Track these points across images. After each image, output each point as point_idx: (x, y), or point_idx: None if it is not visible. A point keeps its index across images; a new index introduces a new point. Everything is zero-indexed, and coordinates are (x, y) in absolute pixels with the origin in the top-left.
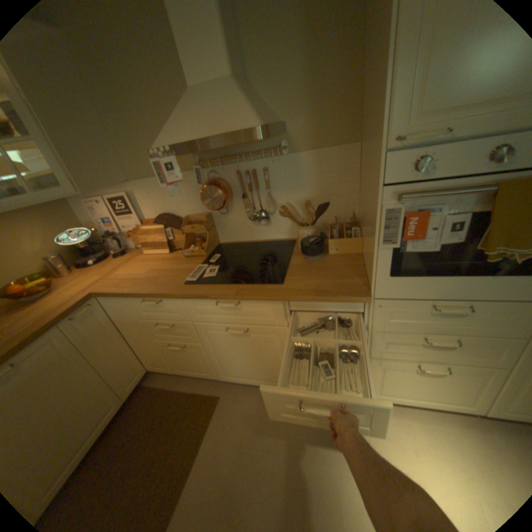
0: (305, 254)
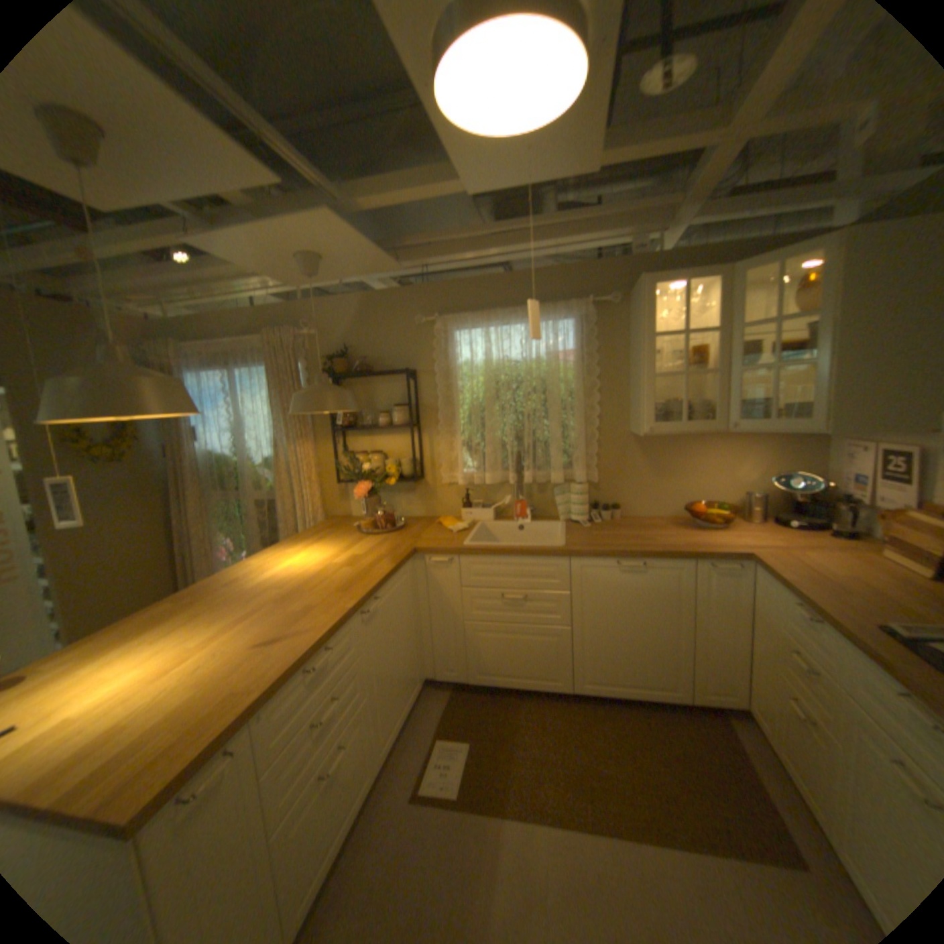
0: None
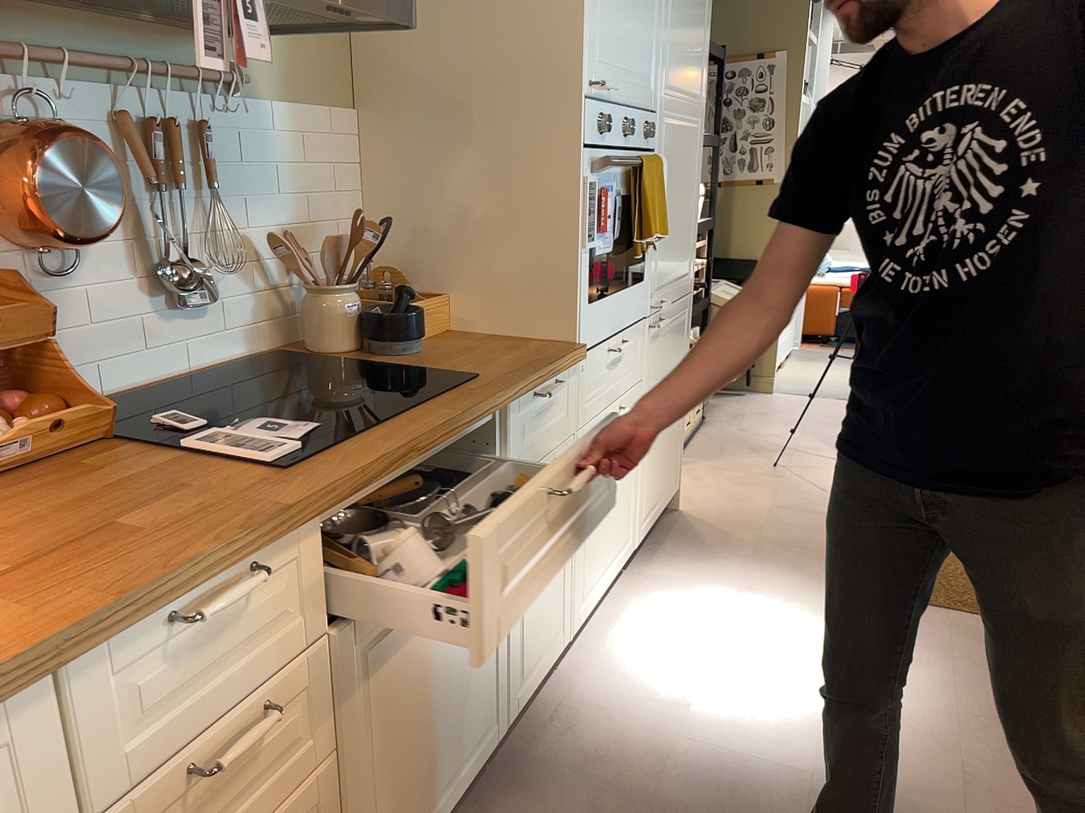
0: (402, 338)
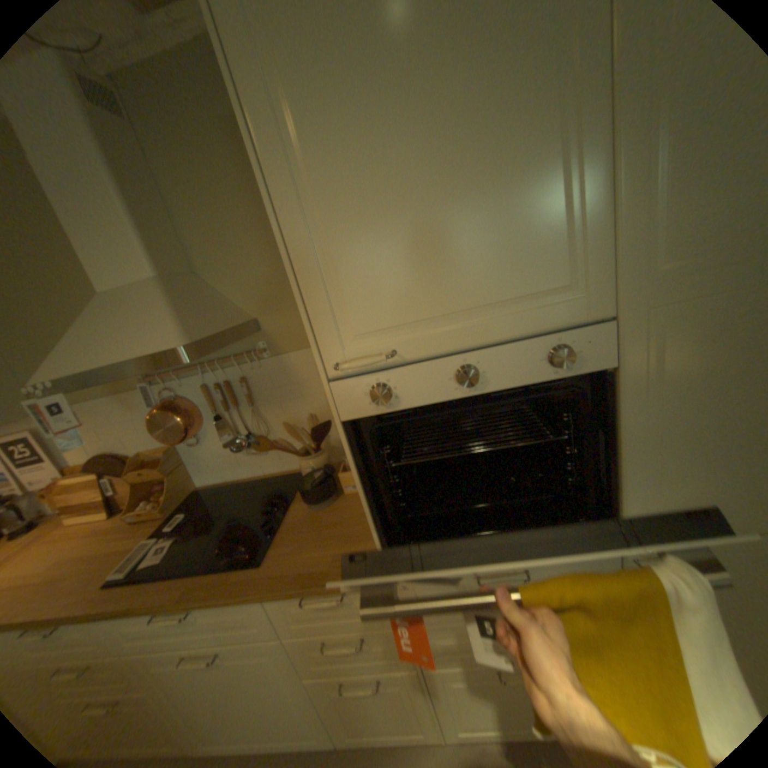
0: (305, 501)
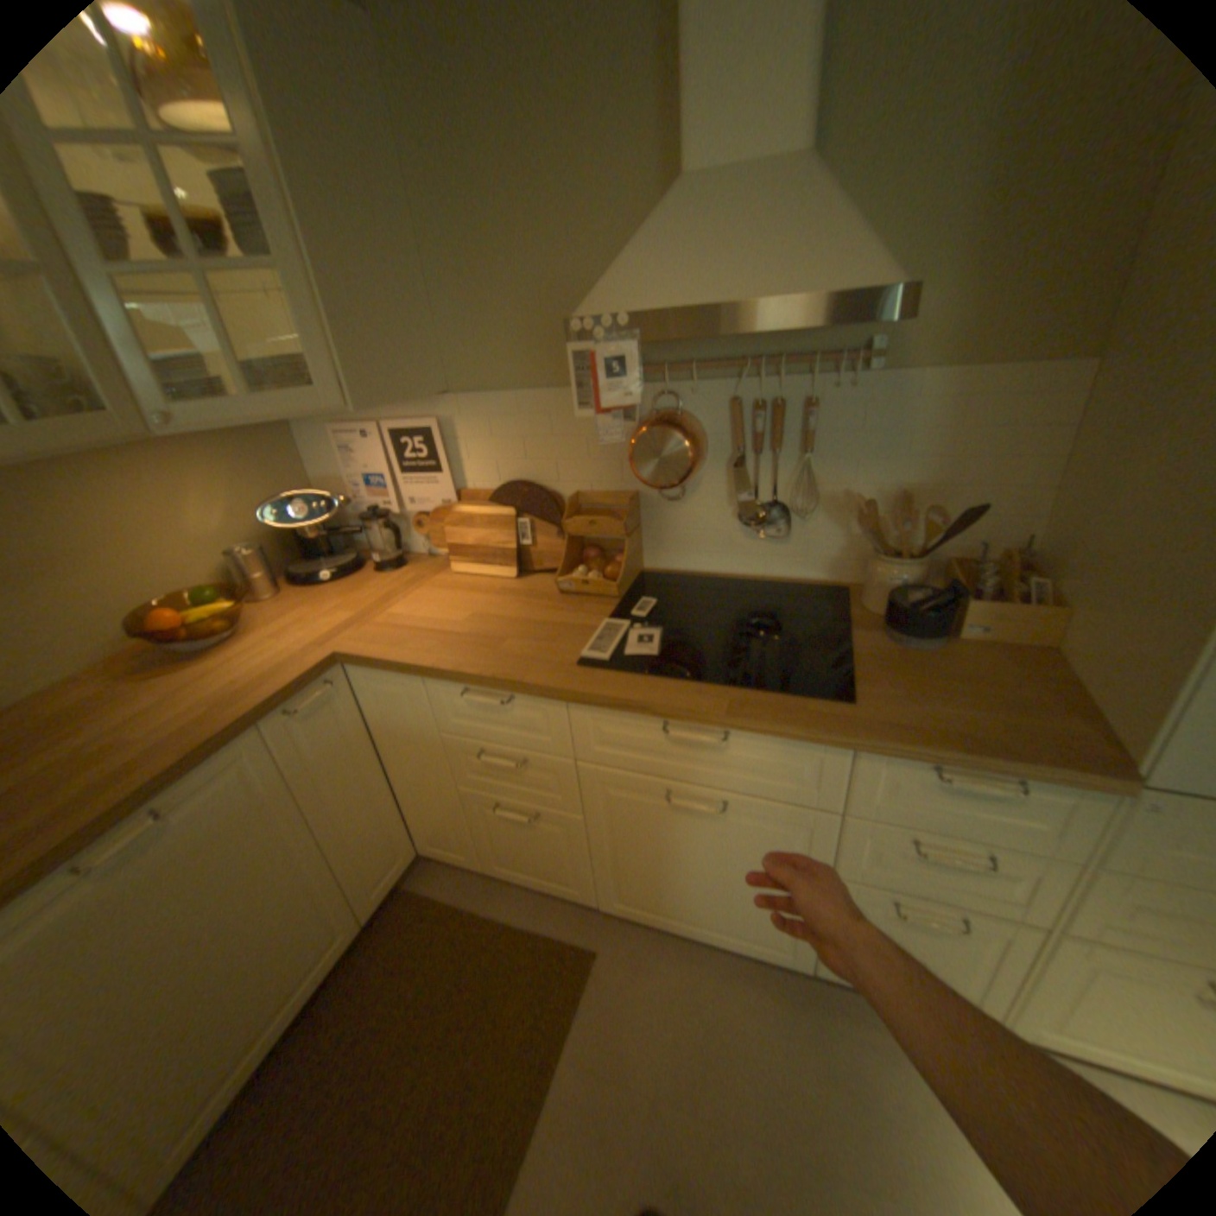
0: (901, 628)
